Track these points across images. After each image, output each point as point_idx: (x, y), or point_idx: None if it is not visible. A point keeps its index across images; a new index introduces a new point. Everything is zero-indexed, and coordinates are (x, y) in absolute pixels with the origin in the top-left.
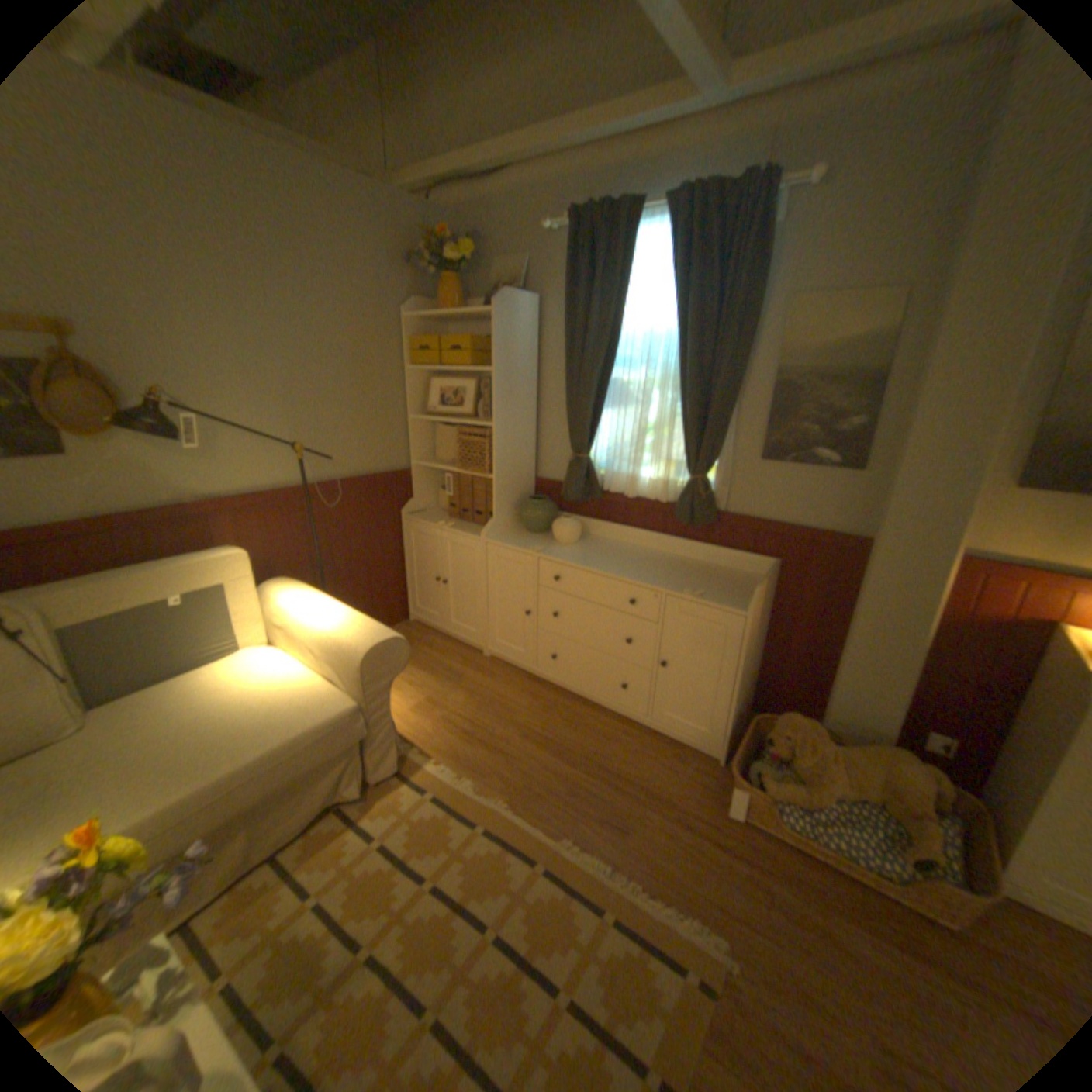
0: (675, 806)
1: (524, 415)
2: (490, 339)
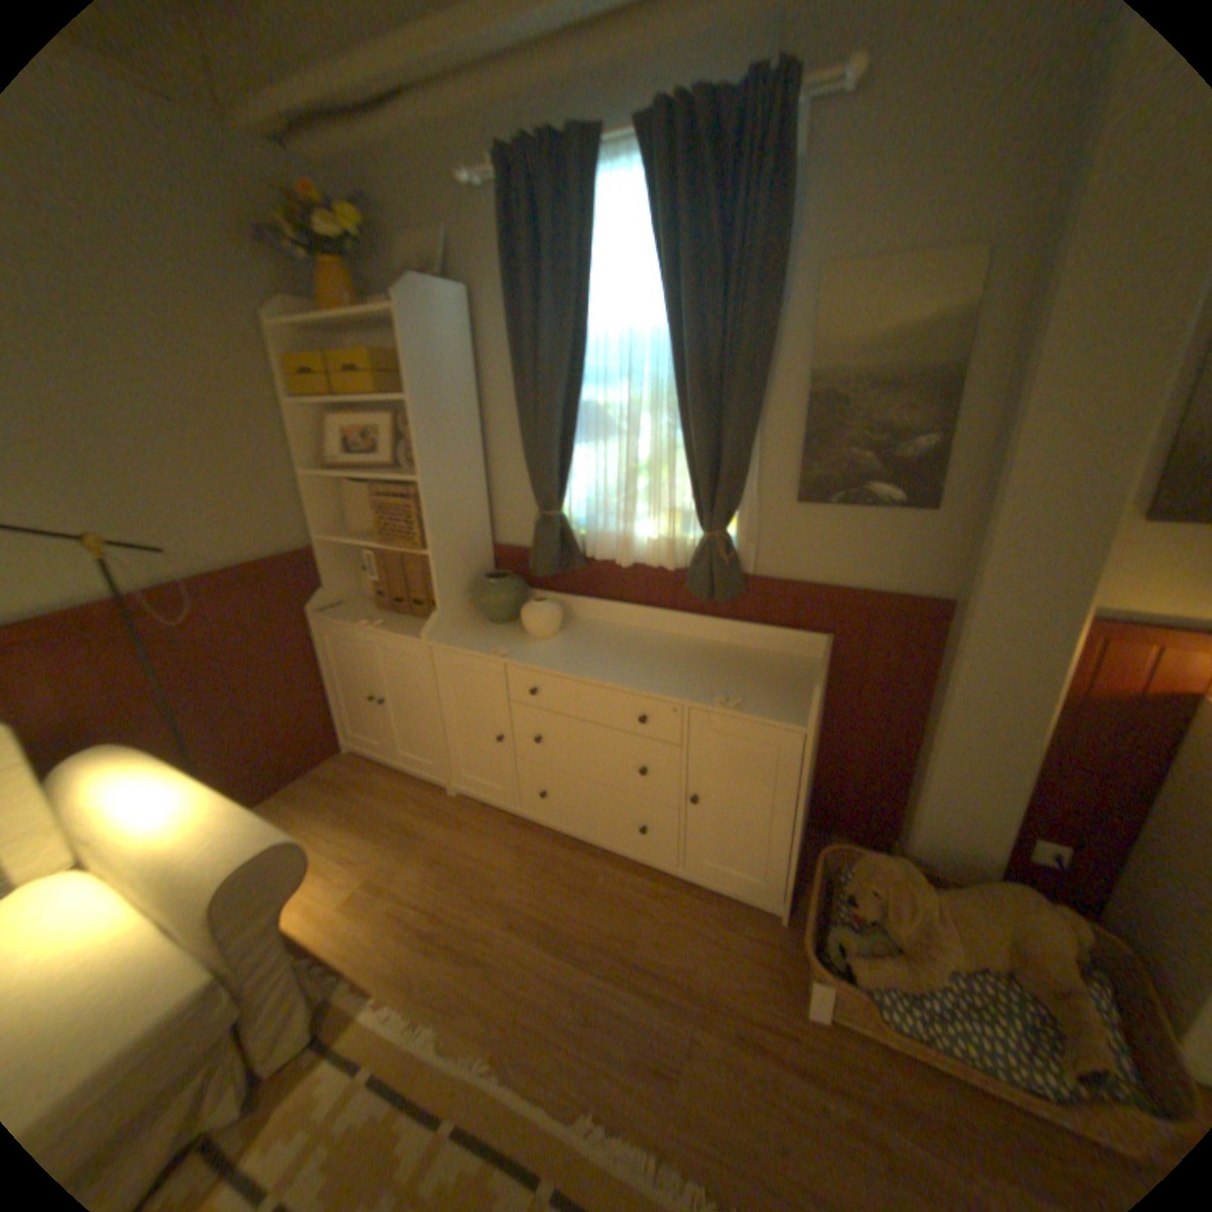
0: (734, 1009)
1: (464, 458)
2: (400, 351)
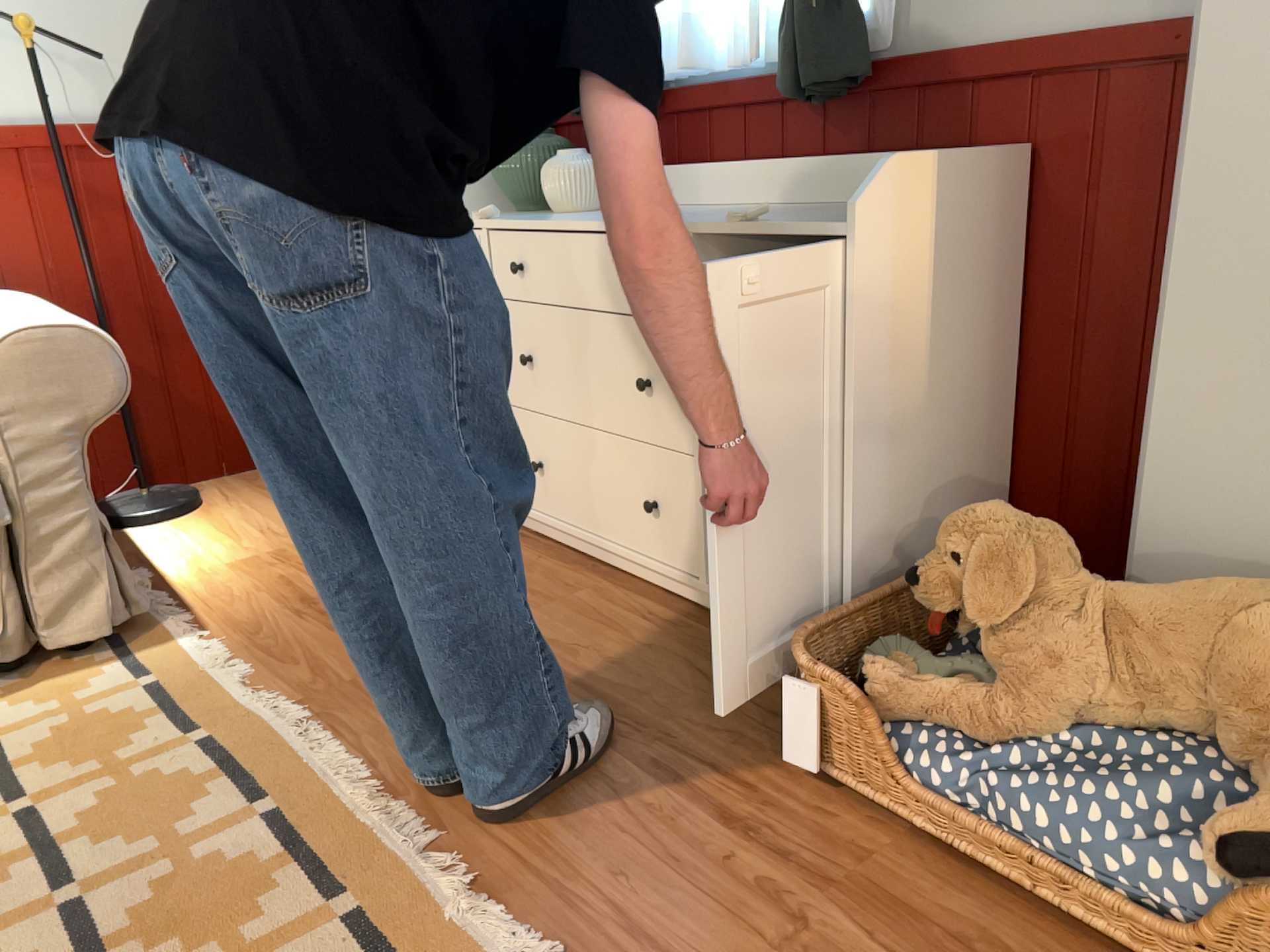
0: (676, 738)
1: None
2: None
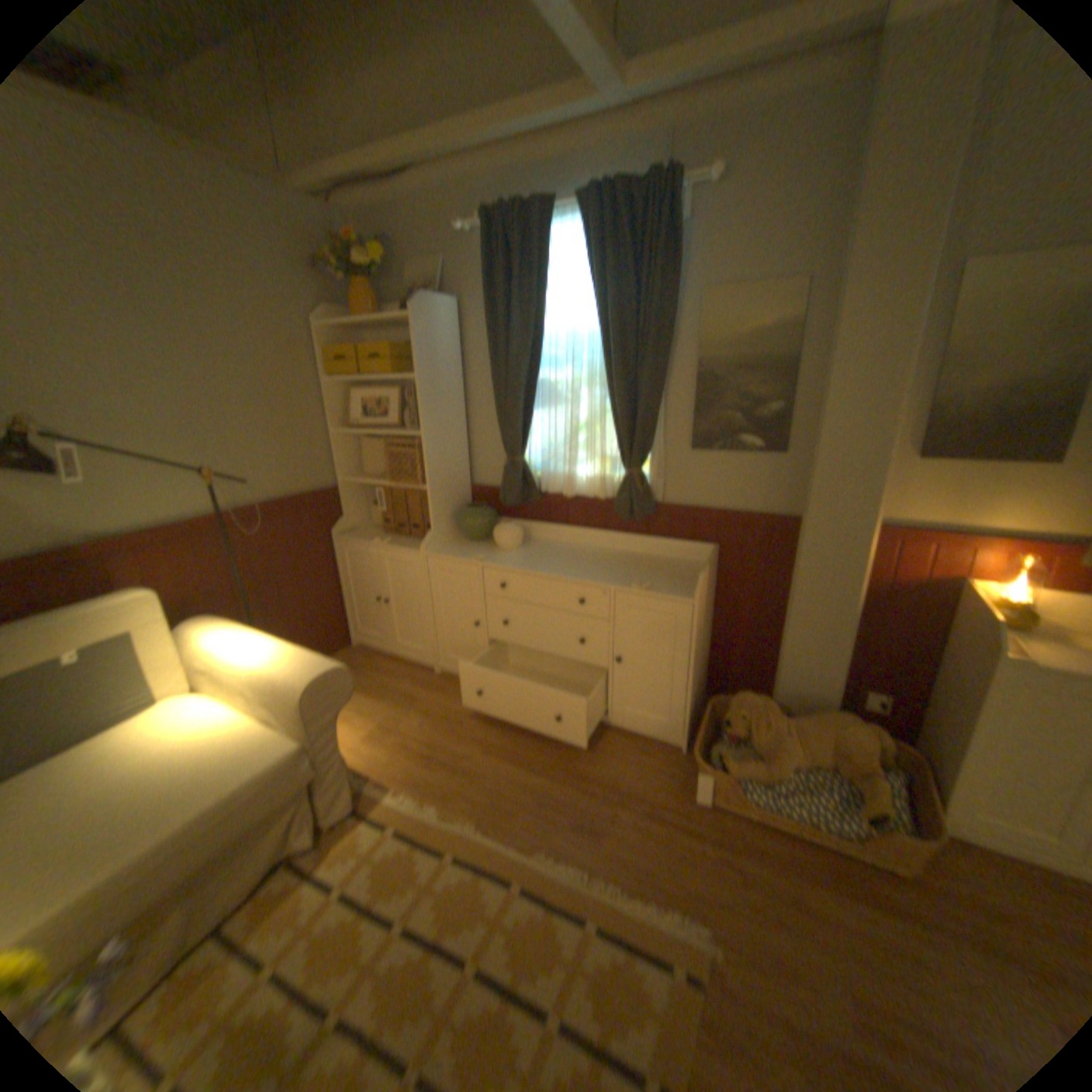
0: (644, 801)
1: (453, 422)
2: (410, 346)
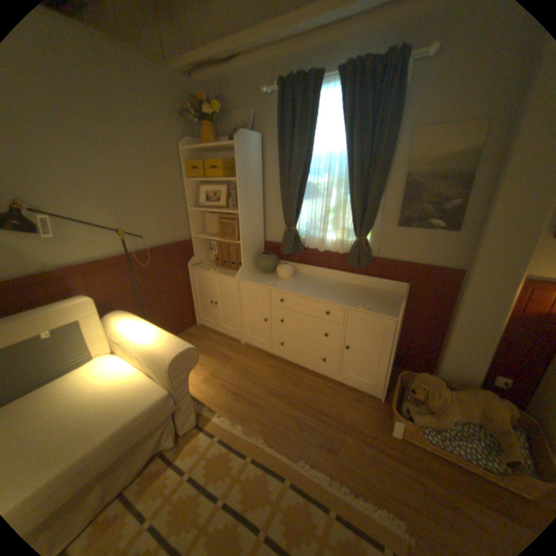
0: (361, 431)
1: (256, 205)
2: (234, 161)
